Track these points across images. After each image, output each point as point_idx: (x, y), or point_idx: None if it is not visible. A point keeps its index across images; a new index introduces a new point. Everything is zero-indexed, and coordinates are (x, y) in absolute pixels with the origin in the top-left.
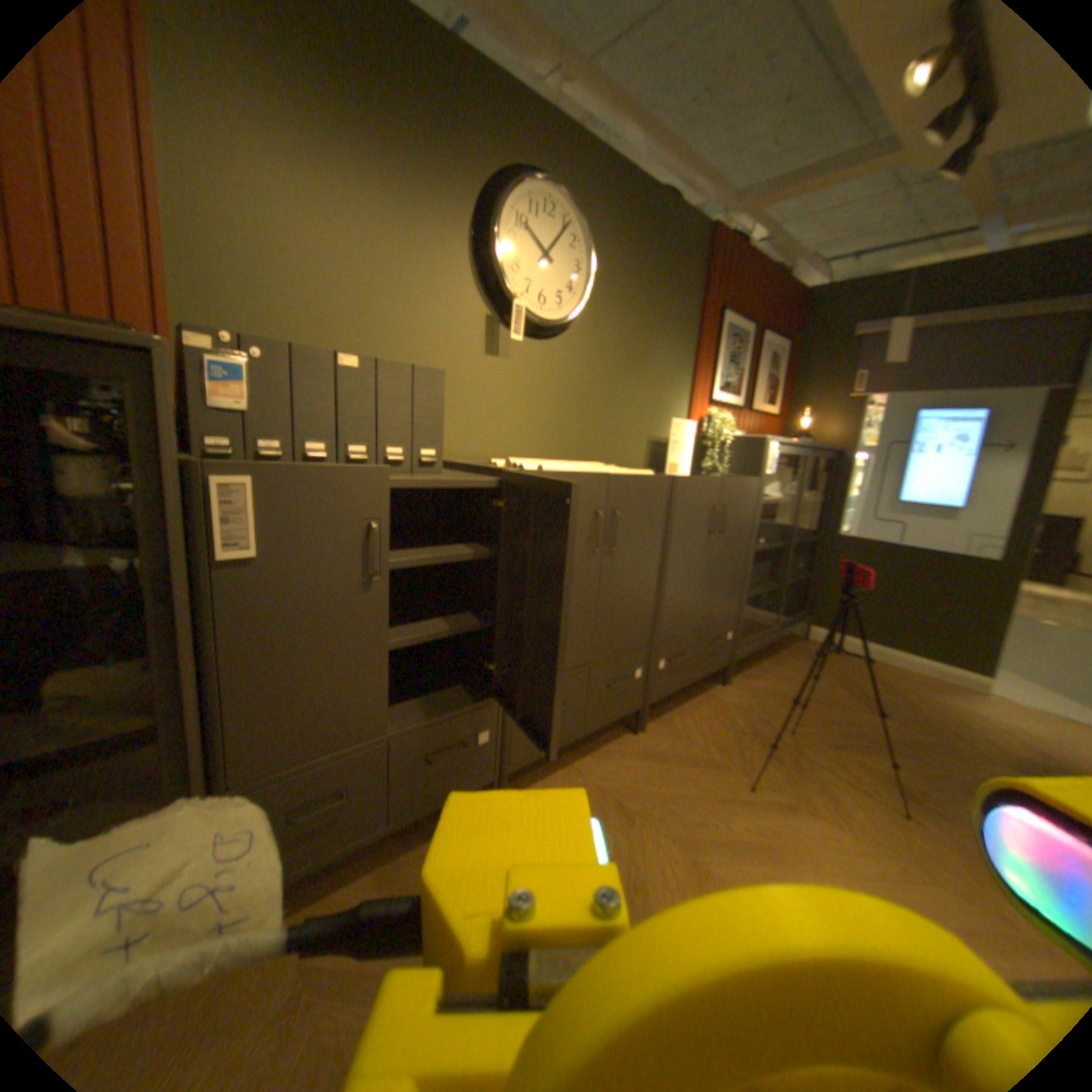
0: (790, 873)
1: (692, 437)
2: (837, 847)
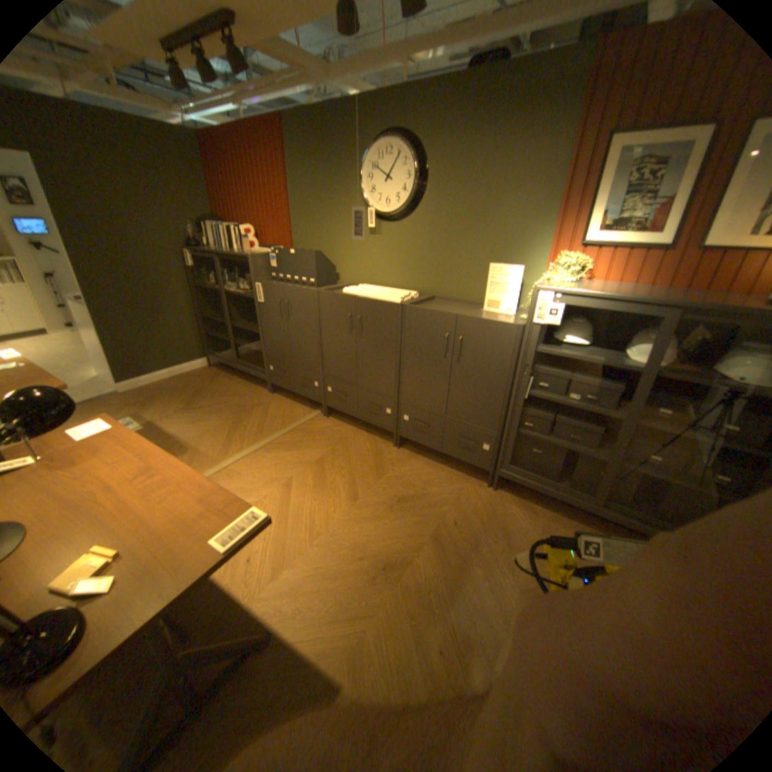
0: (311, 489)
1: (522, 281)
2: (331, 511)
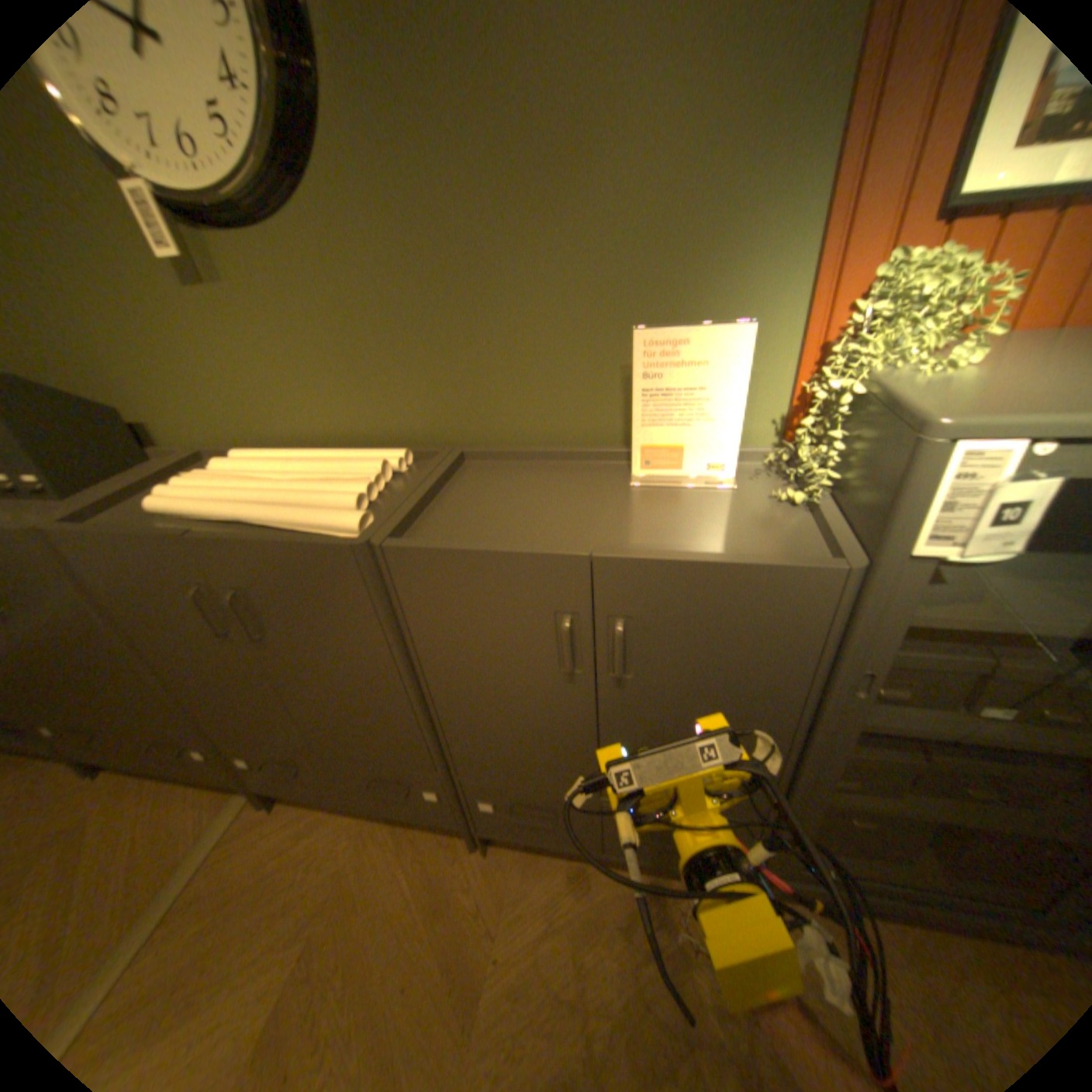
0: None
1: (741, 377)
2: None
